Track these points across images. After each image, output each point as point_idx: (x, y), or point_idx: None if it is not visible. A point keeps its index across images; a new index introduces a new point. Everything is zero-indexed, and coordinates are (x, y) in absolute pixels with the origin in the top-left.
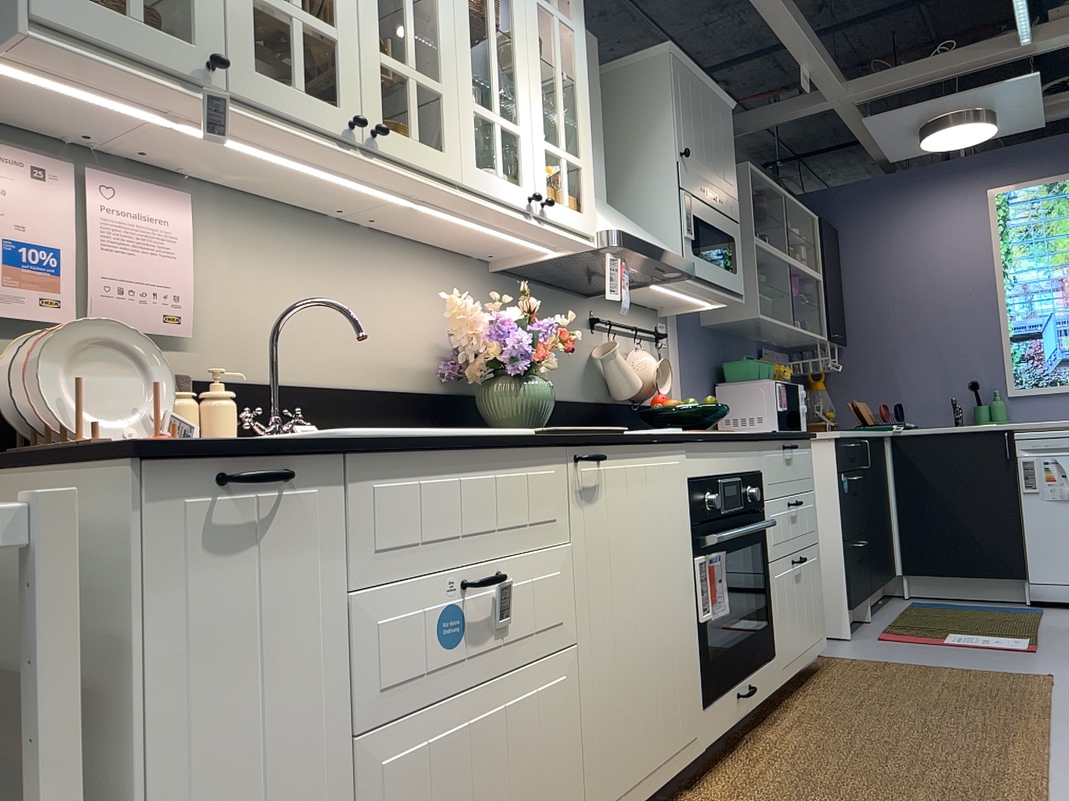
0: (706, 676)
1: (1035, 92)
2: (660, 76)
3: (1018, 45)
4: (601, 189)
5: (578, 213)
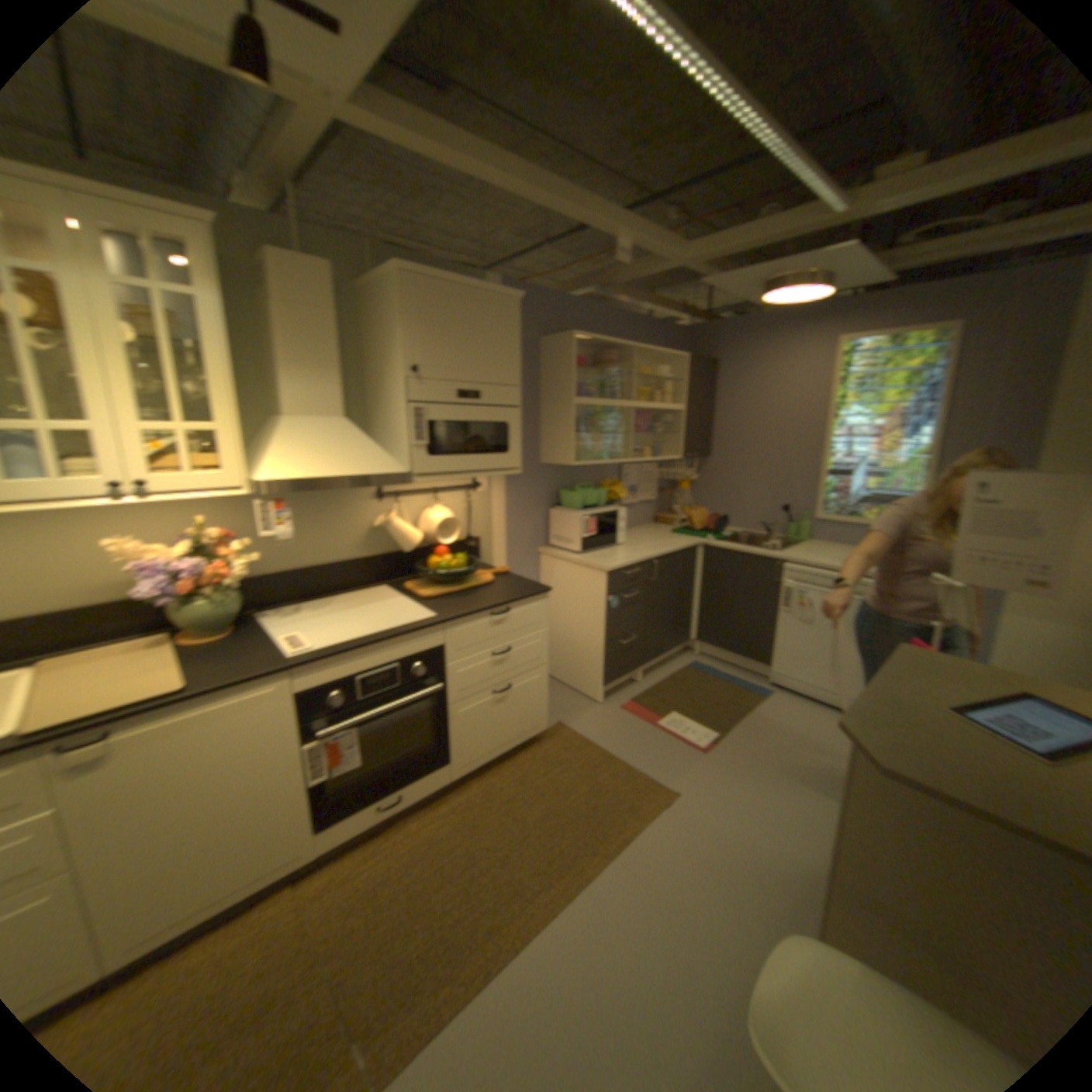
0: (318, 816)
1: (864, 256)
2: (391, 292)
3: (834, 210)
4: (327, 408)
5: (206, 473)
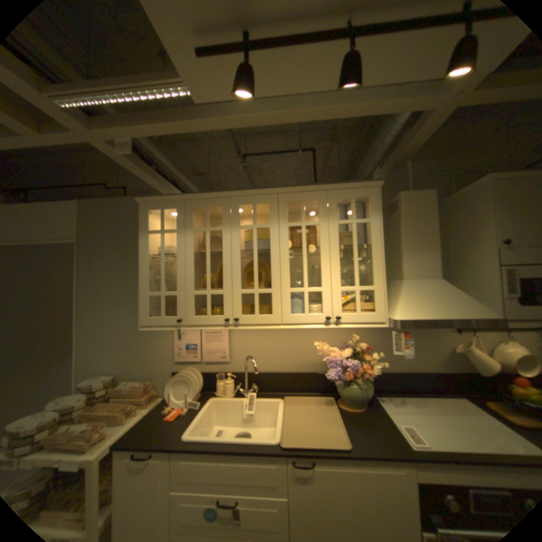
0: None
1: None
2: (486, 195)
3: None
4: (433, 274)
5: (370, 314)
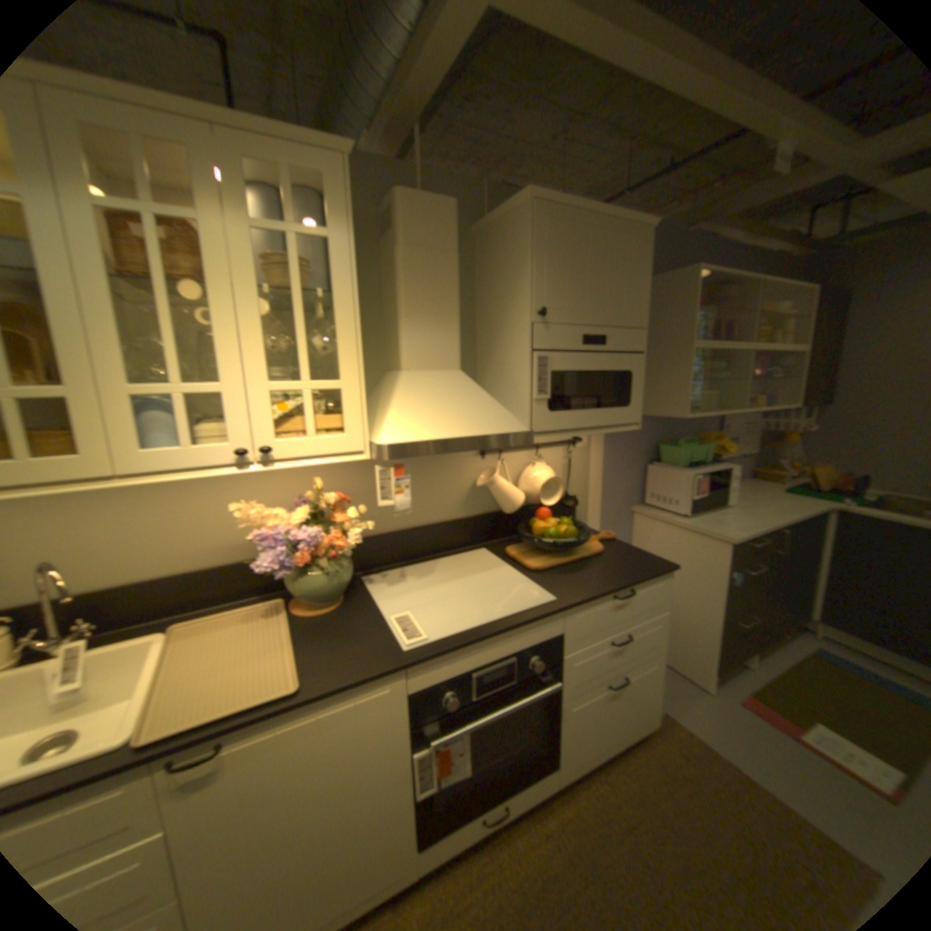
0: (425, 830)
1: None
2: (523, 225)
3: None
4: (446, 360)
5: (332, 435)
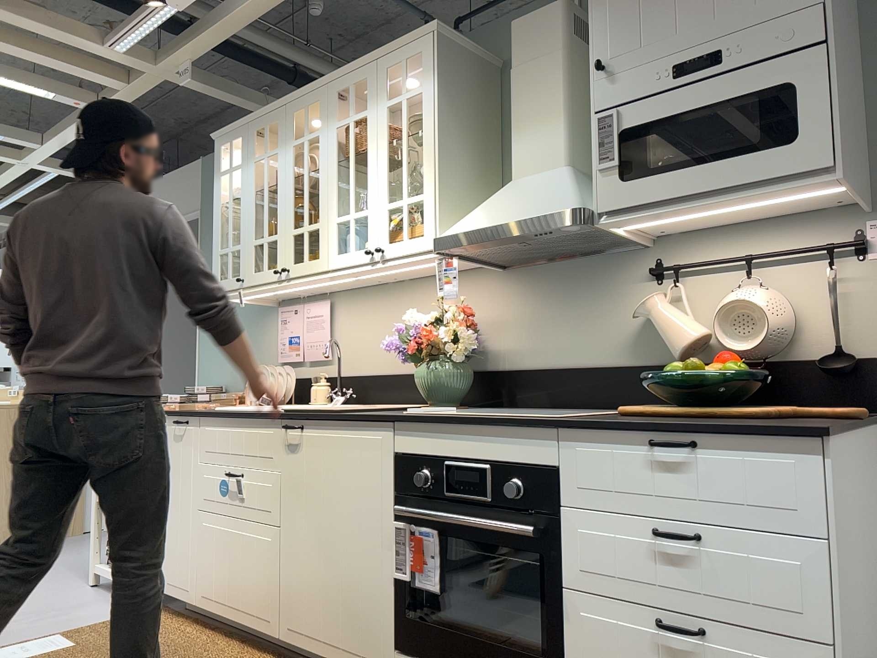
0: (402, 628)
1: None
2: None
3: None
4: (550, 160)
5: (416, 237)
